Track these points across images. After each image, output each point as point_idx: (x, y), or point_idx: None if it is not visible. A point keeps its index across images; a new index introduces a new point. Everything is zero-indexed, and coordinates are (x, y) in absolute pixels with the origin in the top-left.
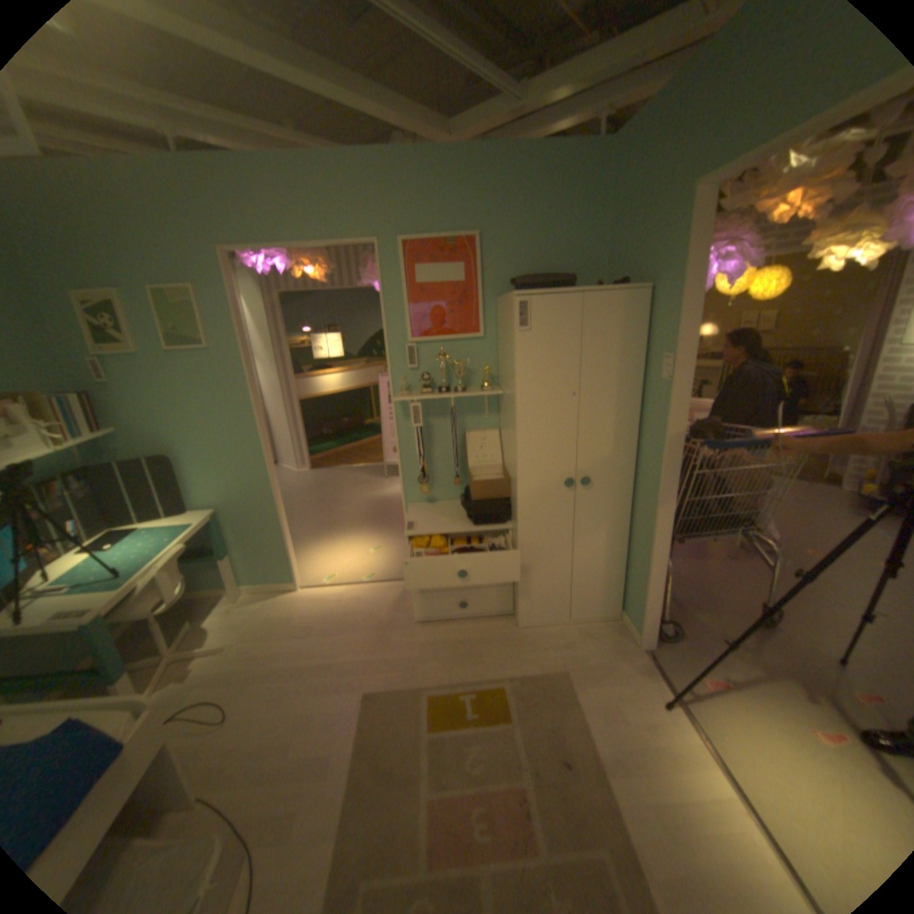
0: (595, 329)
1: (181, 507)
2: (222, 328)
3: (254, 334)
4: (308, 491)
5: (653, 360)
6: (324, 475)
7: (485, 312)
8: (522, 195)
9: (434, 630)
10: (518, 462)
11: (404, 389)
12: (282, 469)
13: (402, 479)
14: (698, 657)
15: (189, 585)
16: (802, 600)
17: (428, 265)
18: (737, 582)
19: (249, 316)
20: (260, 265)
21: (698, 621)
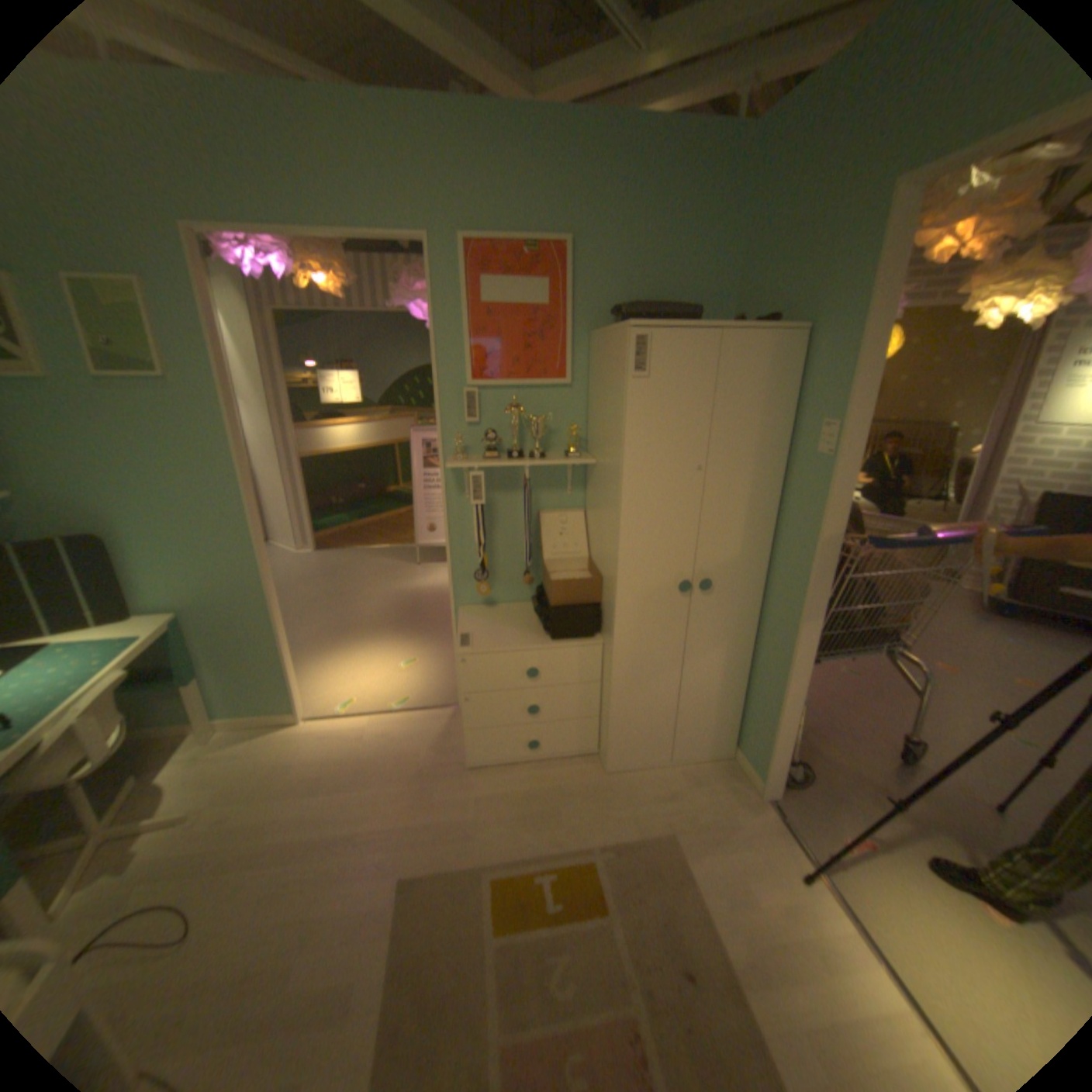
0: (733, 380)
1: (123, 611)
2: (188, 349)
3: (237, 366)
4: (312, 581)
5: (804, 428)
6: (334, 559)
7: (574, 351)
8: (632, 191)
9: (494, 780)
10: (620, 559)
11: (461, 452)
12: (275, 551)
13: (452, 575)
14: (833, 807)
15: (136, 721)
16: (941, 727)
17: (499, 279)
18: (864, 705)
19: (229, 342)
20: (247, 271)
21: (827, 758)
